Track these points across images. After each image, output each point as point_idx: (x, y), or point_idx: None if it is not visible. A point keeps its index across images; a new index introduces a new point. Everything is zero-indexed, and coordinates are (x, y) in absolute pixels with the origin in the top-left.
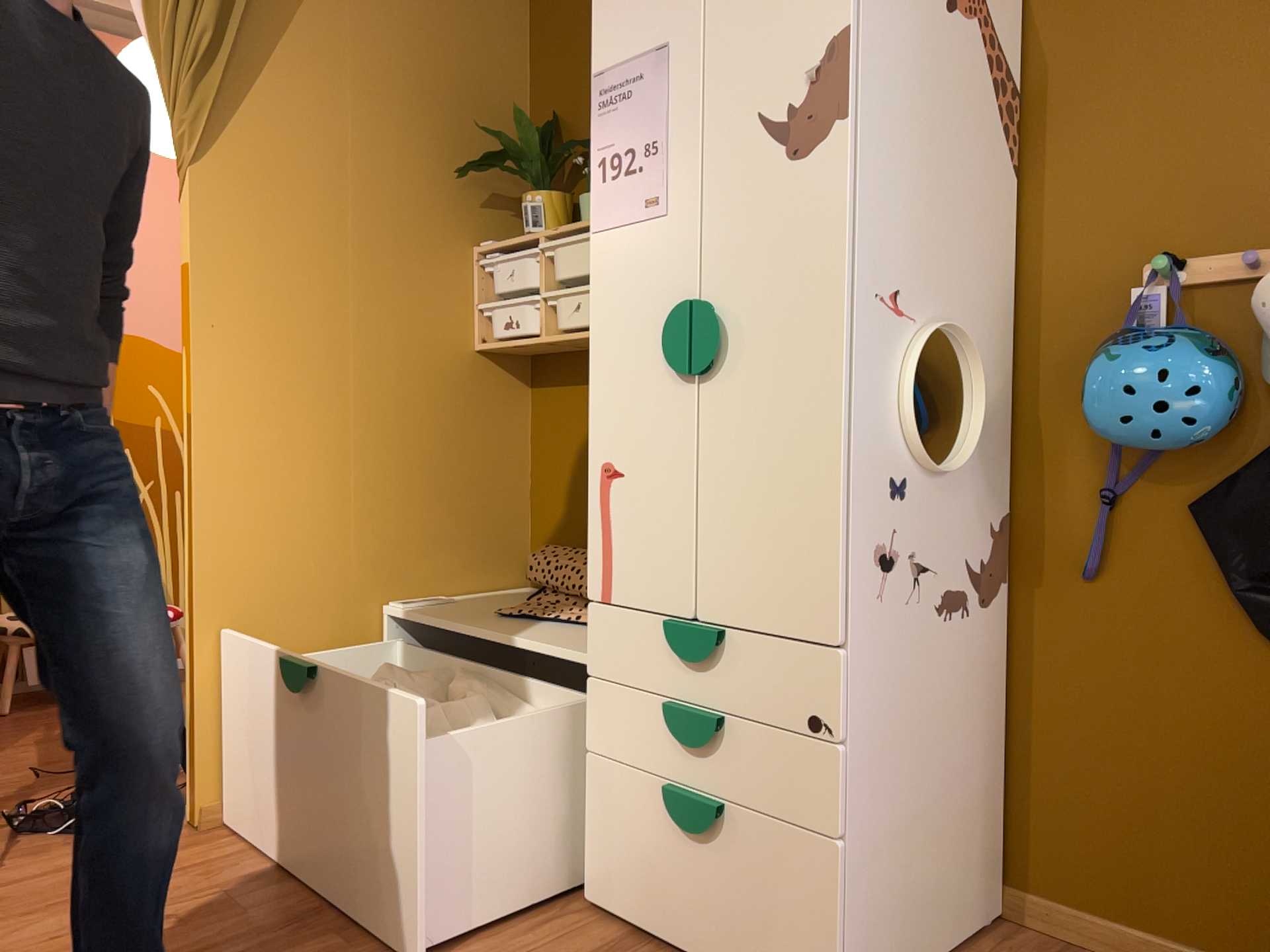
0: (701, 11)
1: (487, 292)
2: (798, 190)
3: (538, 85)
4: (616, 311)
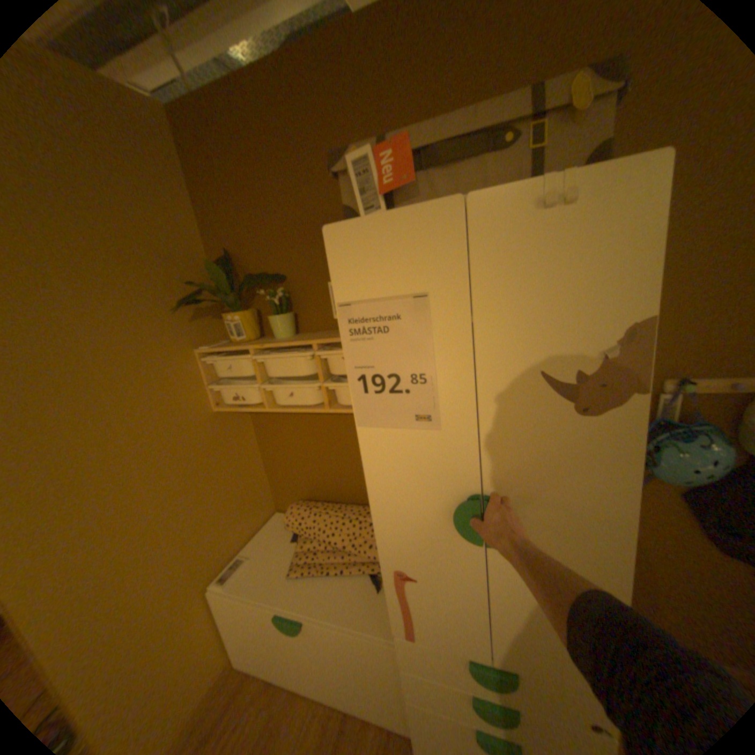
0: (466, 269)
1: (212, 374)
2: (588, 438)
3: (205, 227)
4: (394, 483)
